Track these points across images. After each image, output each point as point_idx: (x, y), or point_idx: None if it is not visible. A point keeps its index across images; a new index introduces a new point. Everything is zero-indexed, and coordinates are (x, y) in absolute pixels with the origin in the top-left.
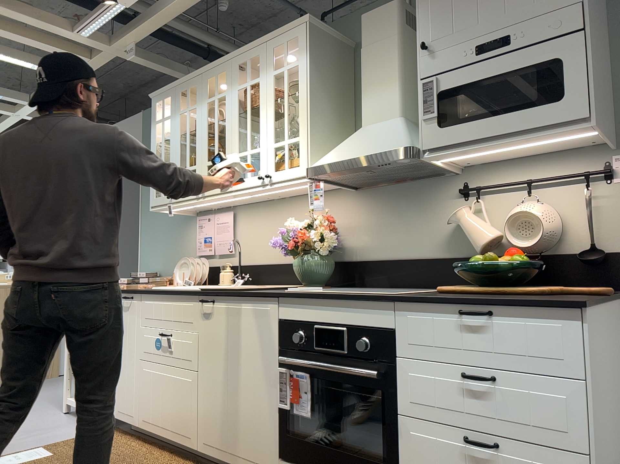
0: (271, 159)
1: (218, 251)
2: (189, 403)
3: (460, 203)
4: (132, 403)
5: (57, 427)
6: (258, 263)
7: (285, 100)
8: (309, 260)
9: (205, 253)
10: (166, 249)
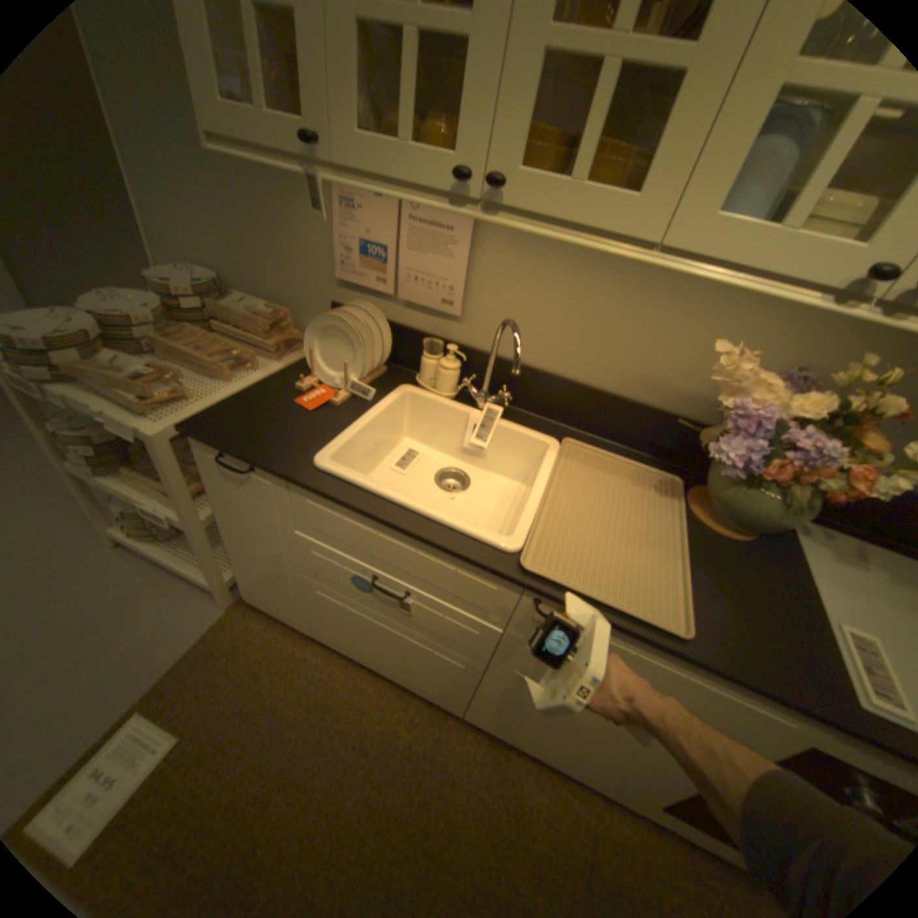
0: None
1: (413, 296)
2: (453, 682)
3: None
4: (291, 611)
5: (125, 608)
6: (528, 363)
7: None
8: (788, 497)
9: (365, 282)
10: (224, 219)
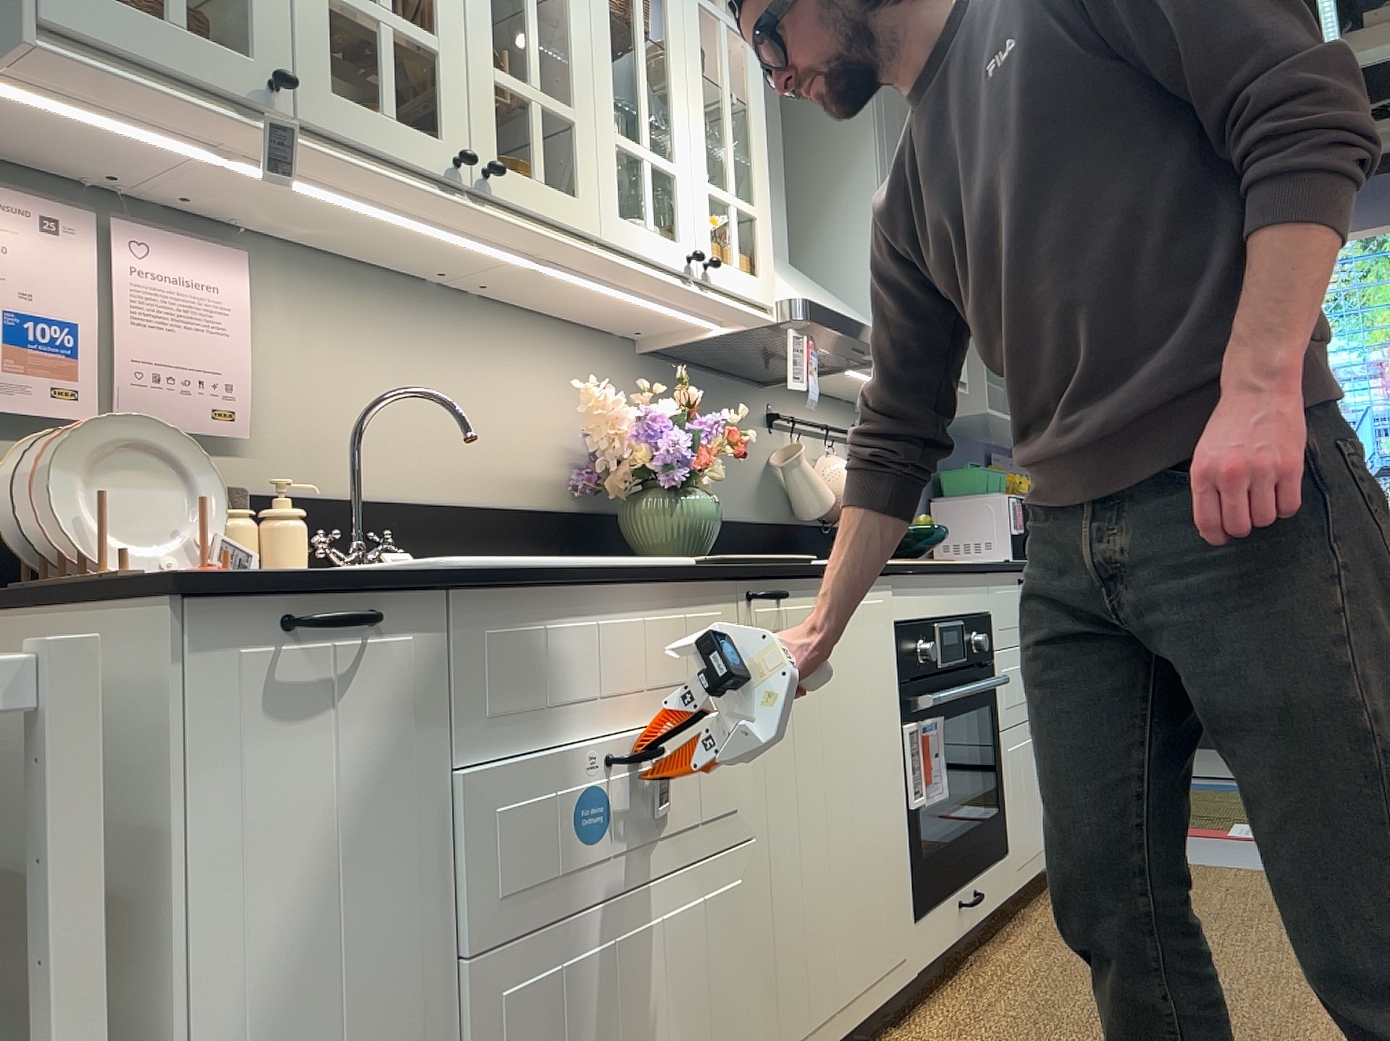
0: (705, 220)
1: (152, 414)
2: (732, 967)
3: (769, 436)
4: None
5: None
6: (369, 497)
7: (728, 96)
8: (701, 502)
9: (12, 407)
10: None
